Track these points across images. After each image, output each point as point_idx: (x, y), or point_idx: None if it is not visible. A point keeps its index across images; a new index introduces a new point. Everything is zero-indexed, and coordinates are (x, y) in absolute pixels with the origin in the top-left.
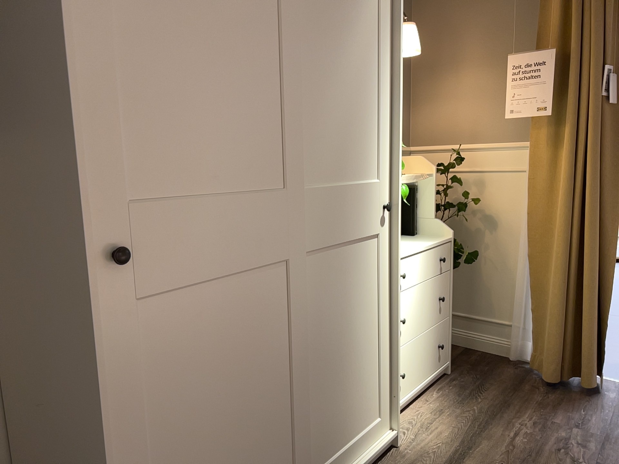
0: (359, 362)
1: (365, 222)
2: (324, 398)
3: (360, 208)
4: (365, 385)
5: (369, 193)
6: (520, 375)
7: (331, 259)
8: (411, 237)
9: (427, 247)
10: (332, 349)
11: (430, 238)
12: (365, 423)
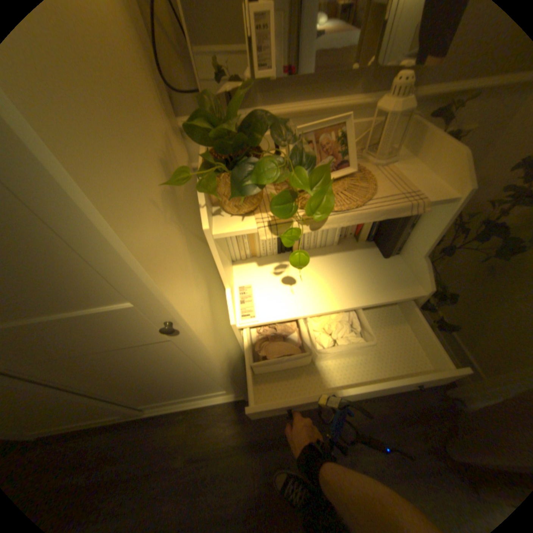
0: (177, 385)
1: (117, 341)
2: (133, 396)
3: (91, 335)
4: (193, 388)
5: (103, 321)
6: (432, 411)
7: (69, 363)
8: (374, 261)
9: (343, 311)
10: (125, 386)
11: (392, 279)
12: (202, 395)
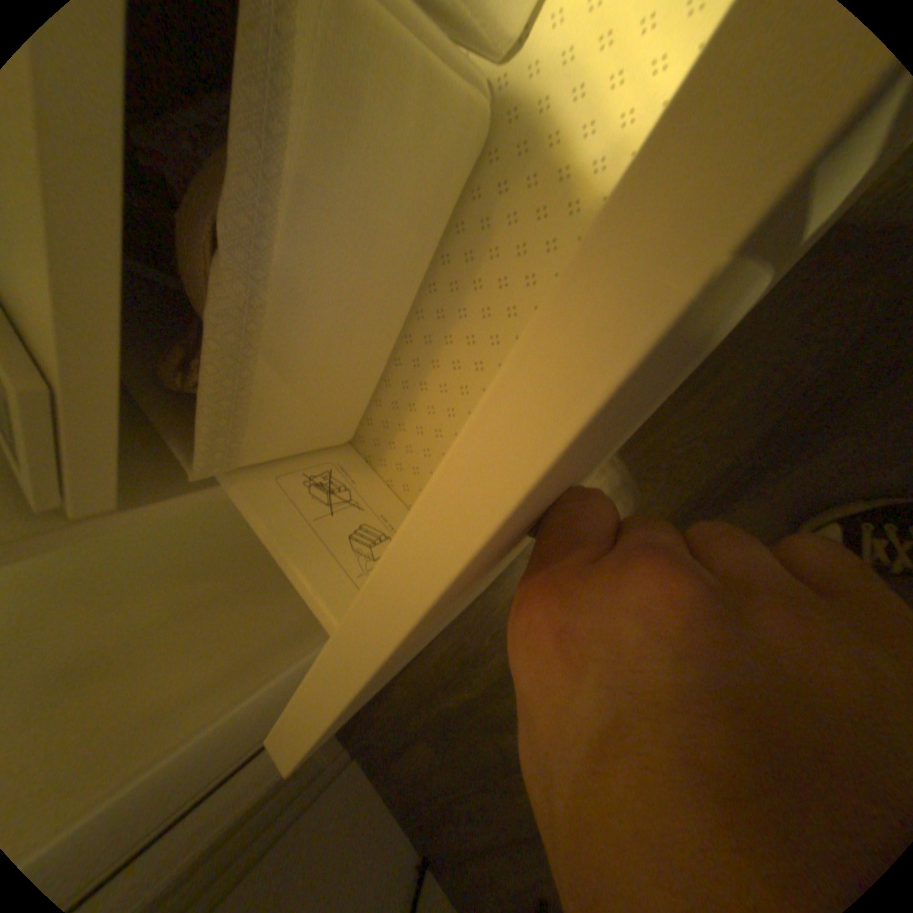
0: None
1: None
2: None
3: None
4: None
5: None
6: None
7: None
8: None
9: None
10: None
11: None
12: None
